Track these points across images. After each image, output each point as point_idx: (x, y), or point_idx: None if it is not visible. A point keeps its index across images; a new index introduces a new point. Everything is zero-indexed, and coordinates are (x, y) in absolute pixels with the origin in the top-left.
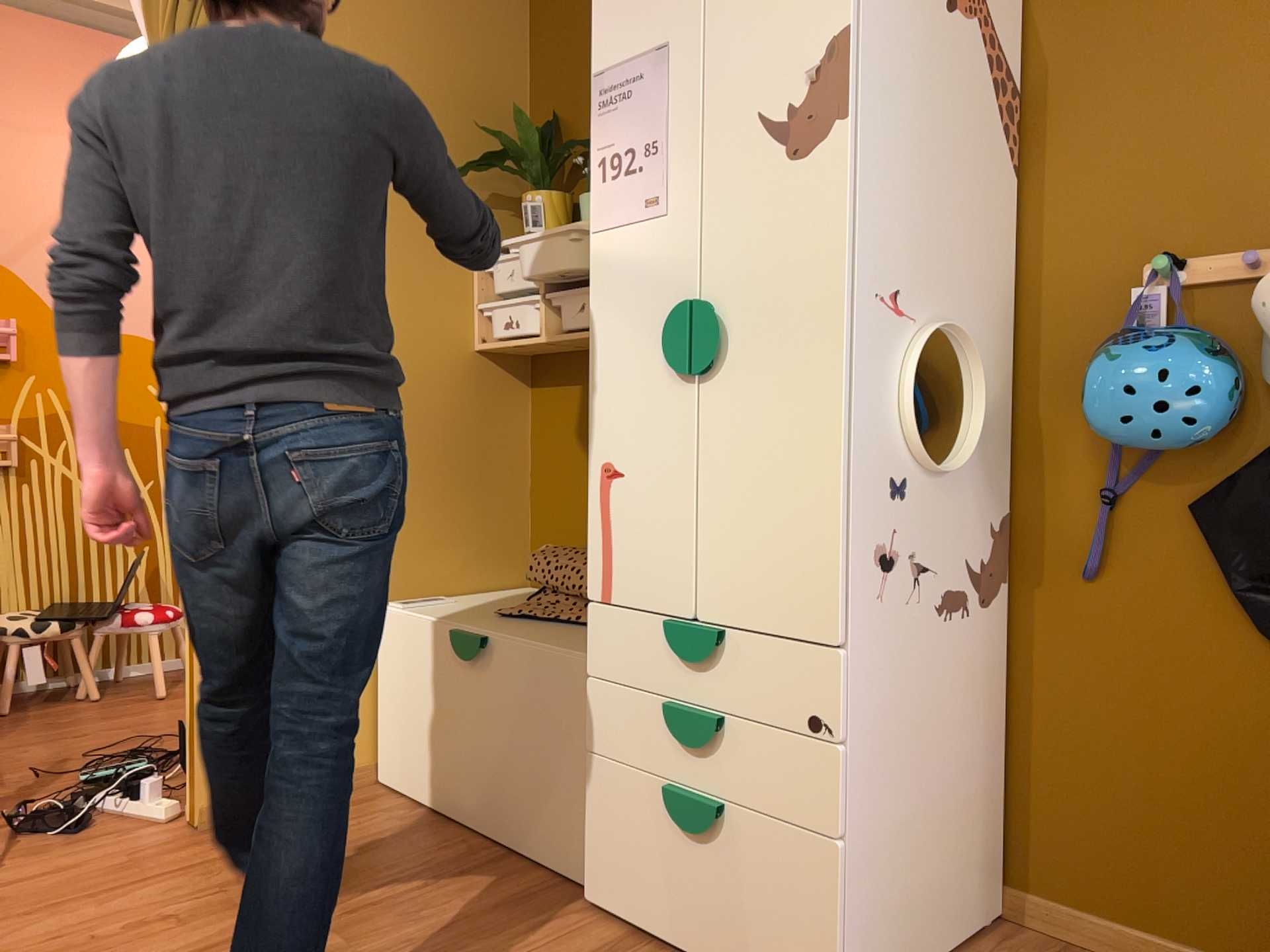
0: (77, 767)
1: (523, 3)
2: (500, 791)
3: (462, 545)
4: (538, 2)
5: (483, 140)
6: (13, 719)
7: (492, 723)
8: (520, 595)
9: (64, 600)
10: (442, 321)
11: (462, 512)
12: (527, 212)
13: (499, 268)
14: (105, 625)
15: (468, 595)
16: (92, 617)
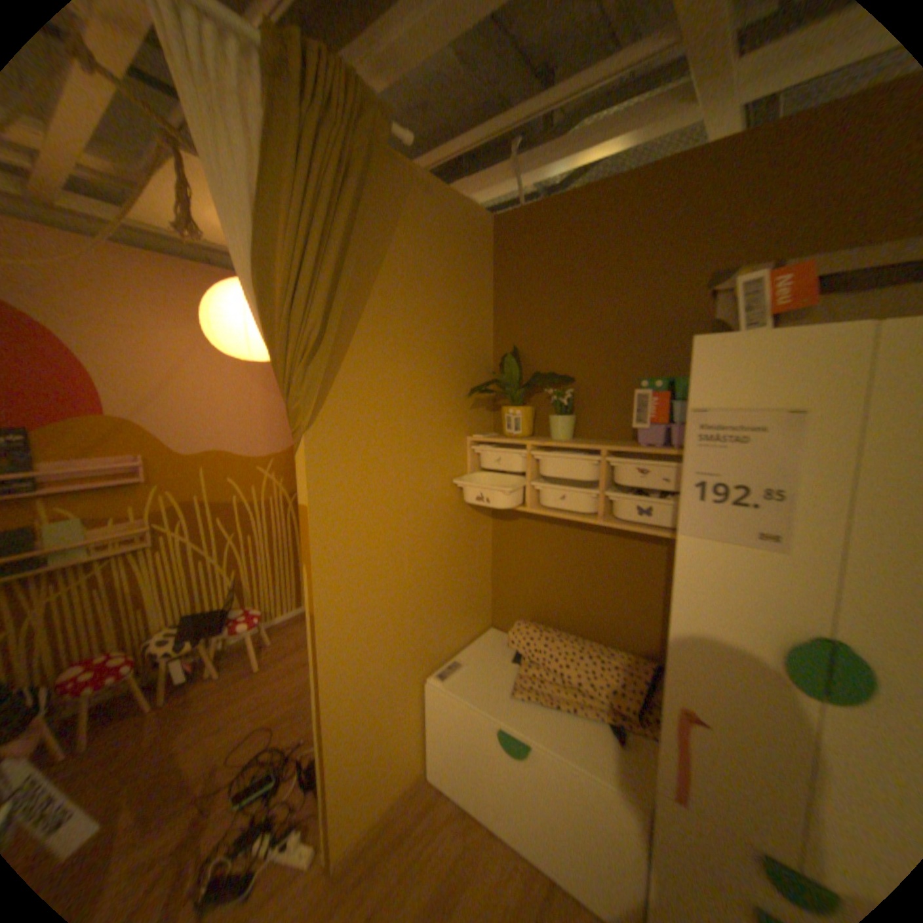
0: (226, 781)
1: (489, 267)
2: (542, 840)
3: (462, 619)
4: (499, 267)
5: (470, 364)
6: (168, 713)
7: (535, 798)
8: (497, 645)
9: (186, 614)
10: (451, 489)
11: (462, 600)
12: (509, 420)
13: (489, 455)
14: (217, 636)
15: (466, 648)
16: (208, 631)
